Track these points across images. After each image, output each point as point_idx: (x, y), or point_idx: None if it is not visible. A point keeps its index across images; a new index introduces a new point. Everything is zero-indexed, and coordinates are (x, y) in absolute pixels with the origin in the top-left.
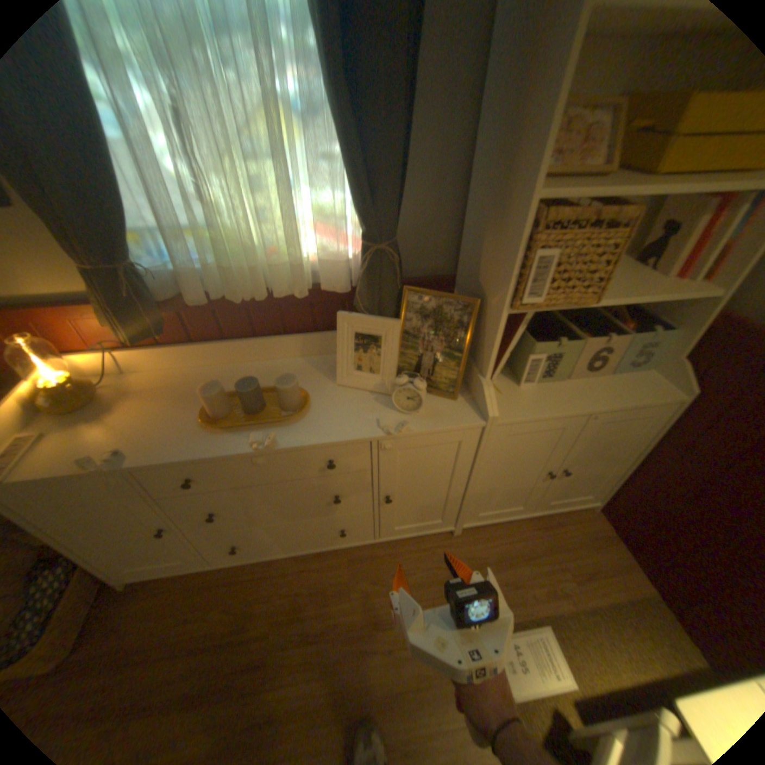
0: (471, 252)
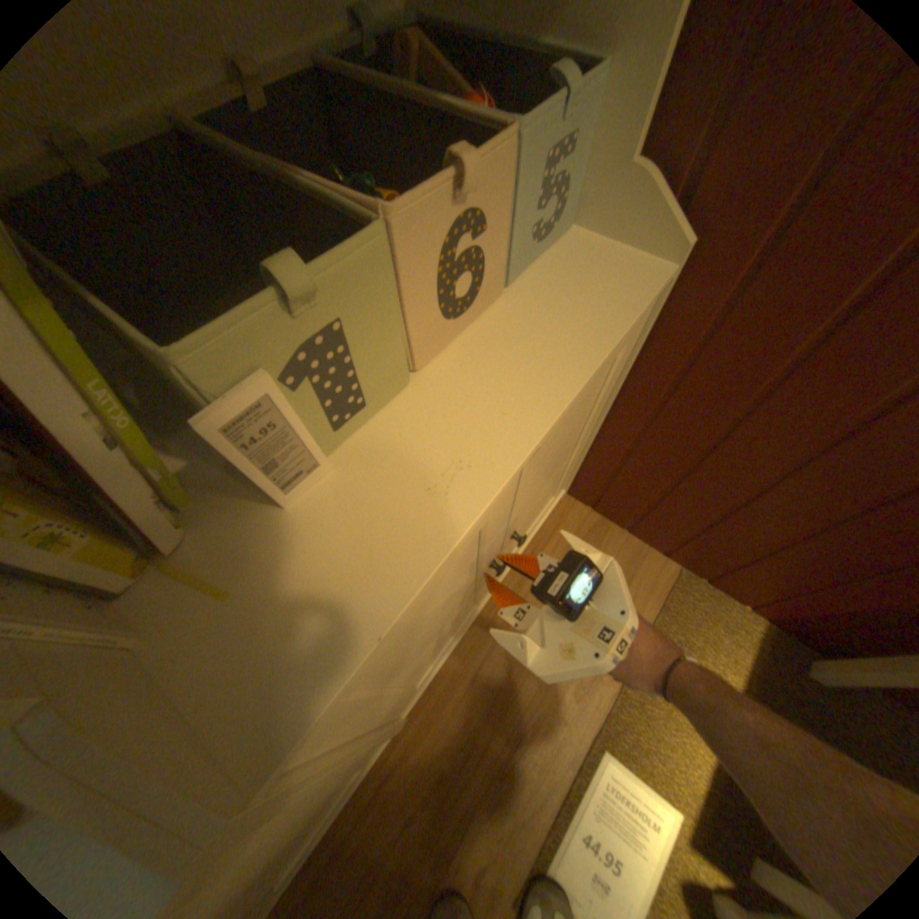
0: None
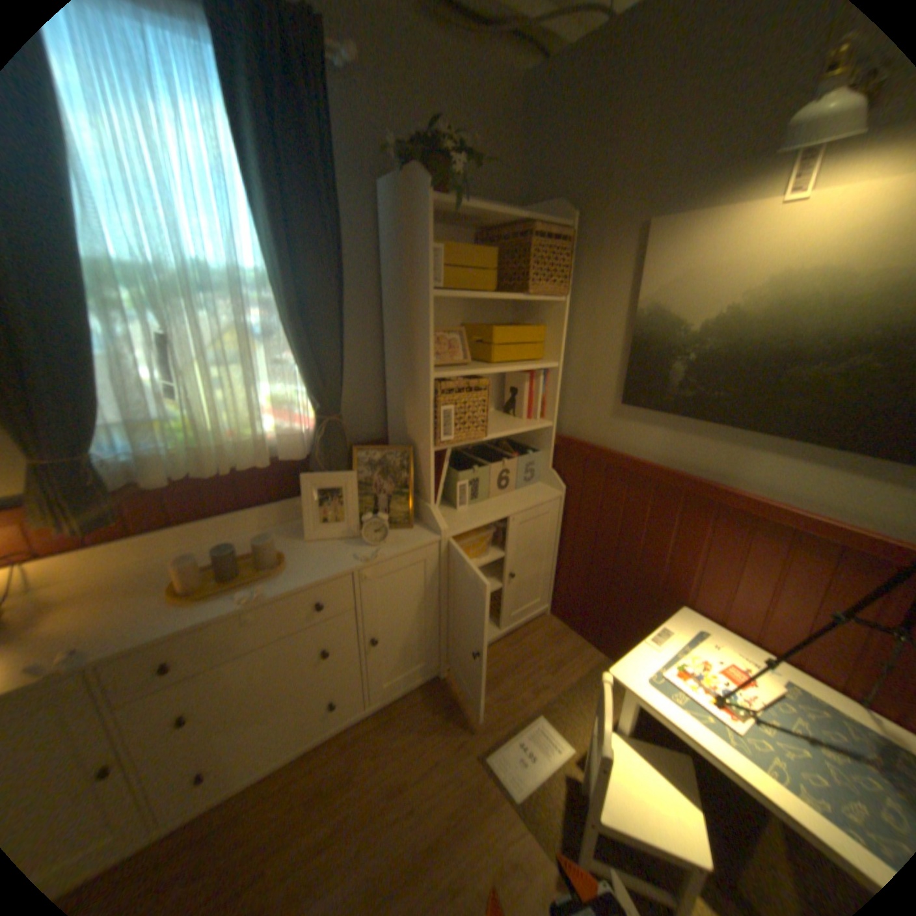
0: (396, 418)
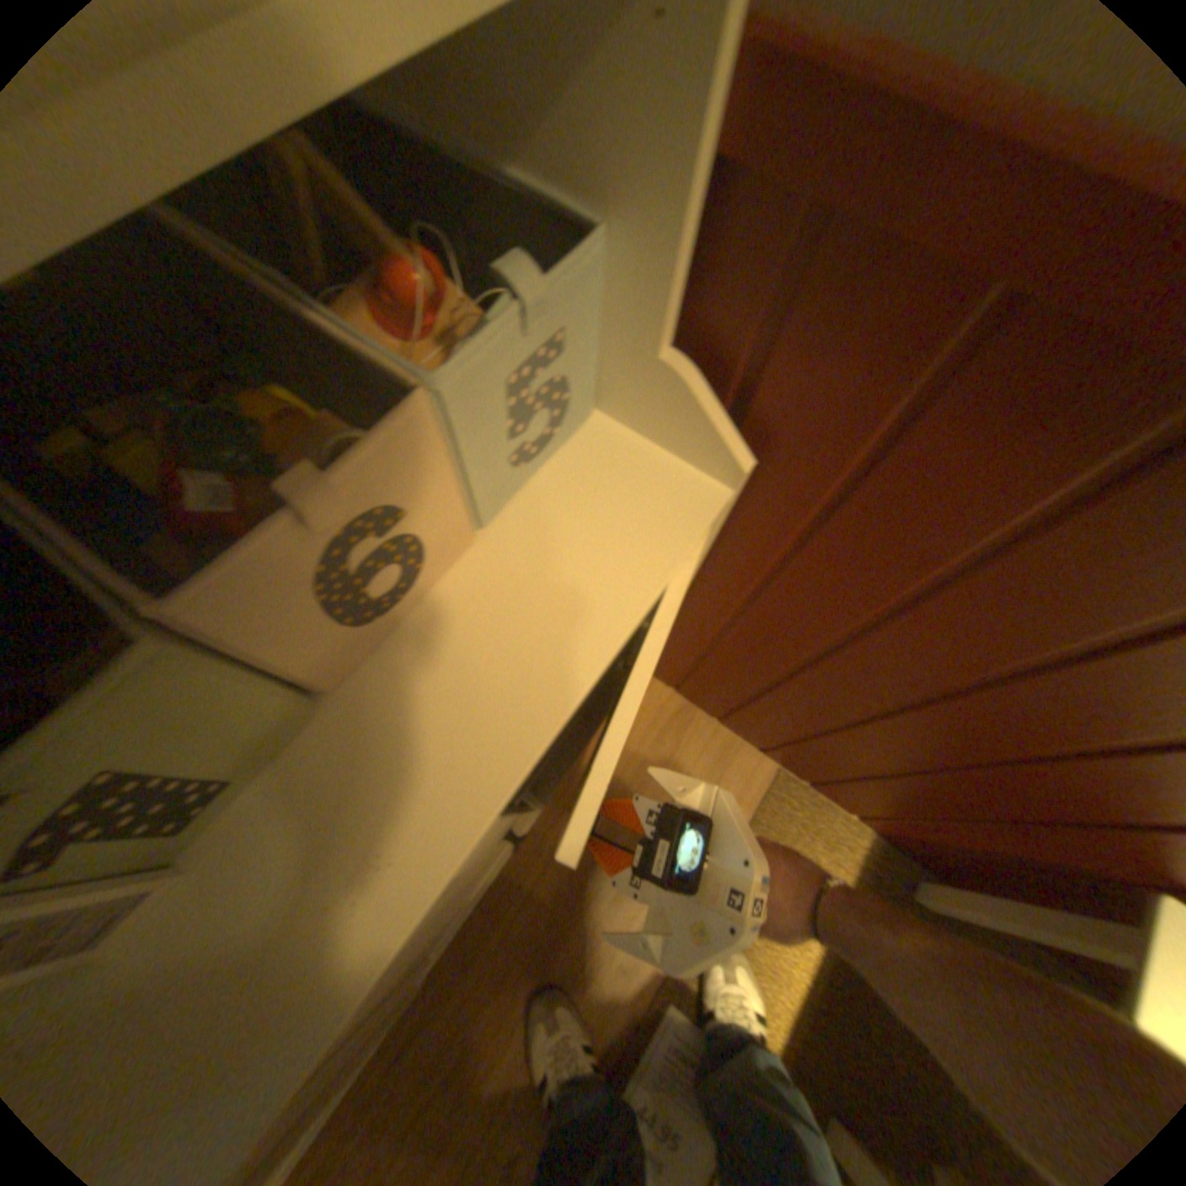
0: None
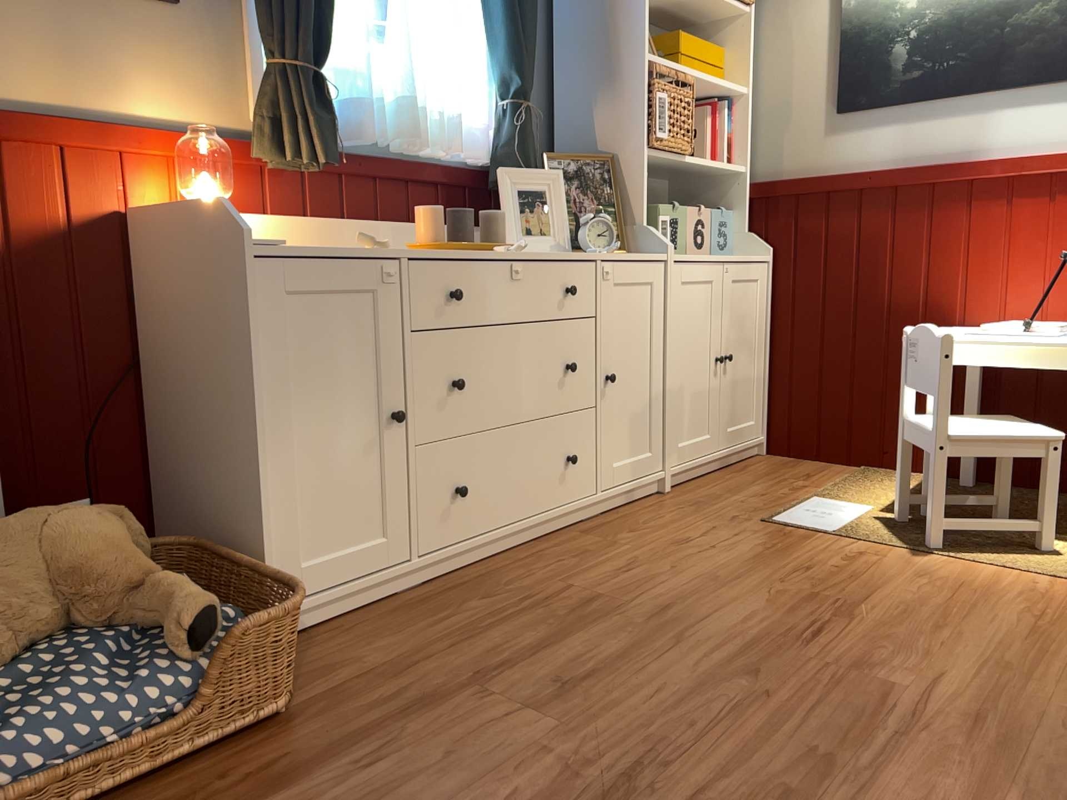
0: (575, 137)
